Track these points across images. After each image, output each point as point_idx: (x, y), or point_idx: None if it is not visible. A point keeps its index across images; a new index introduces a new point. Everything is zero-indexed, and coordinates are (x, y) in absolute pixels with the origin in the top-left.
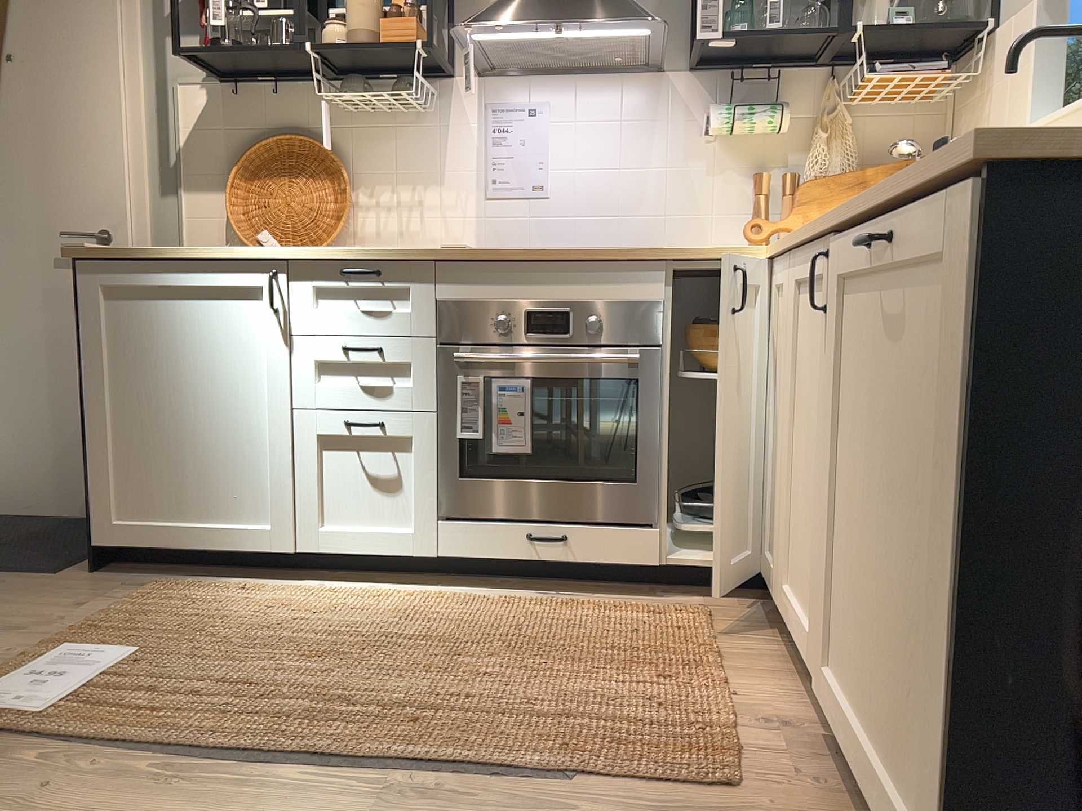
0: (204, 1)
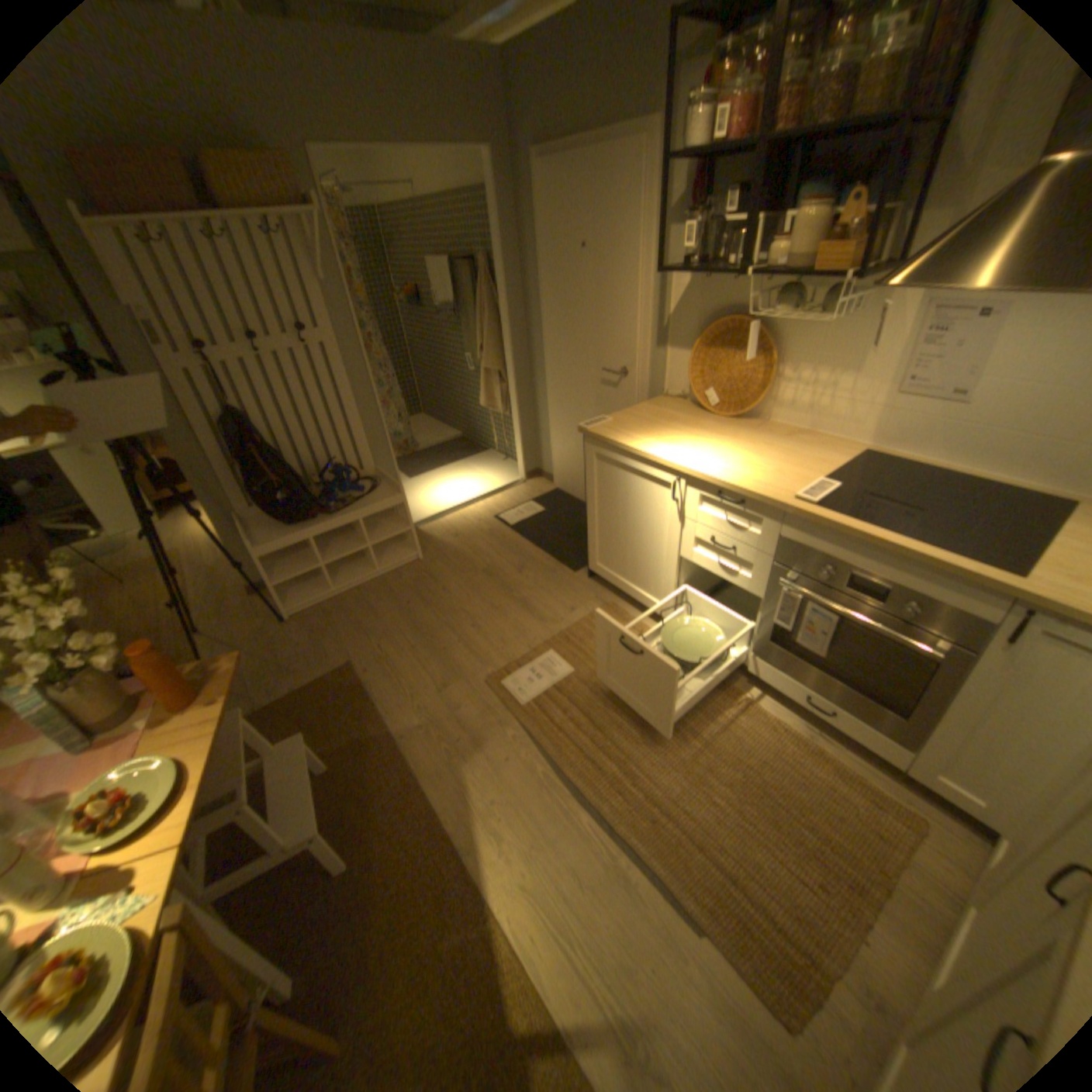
0: (698, 190)
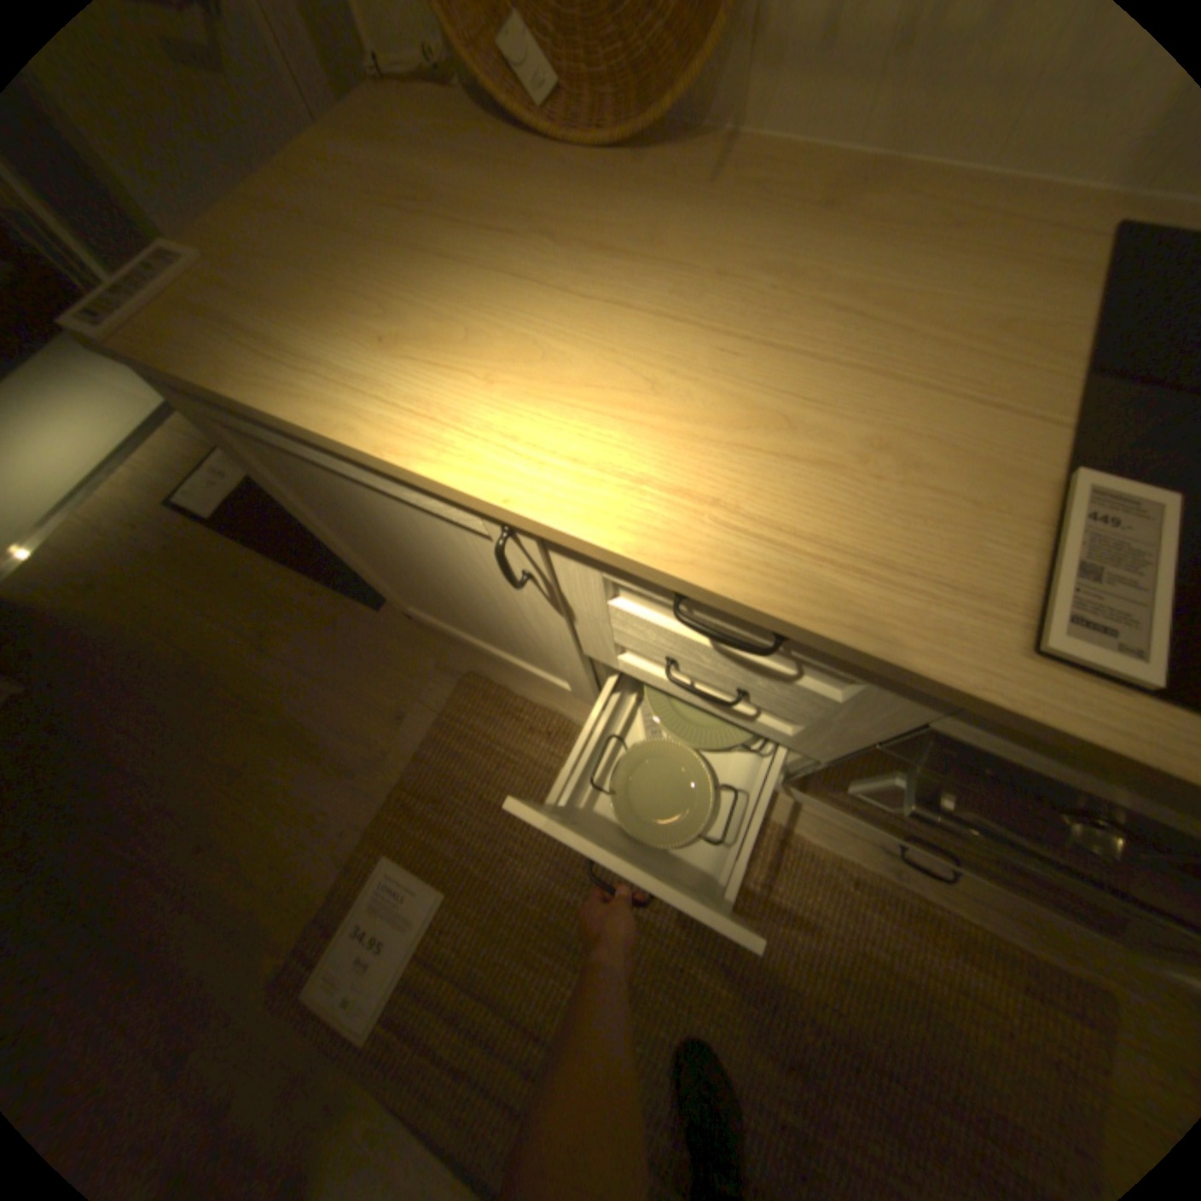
0: None
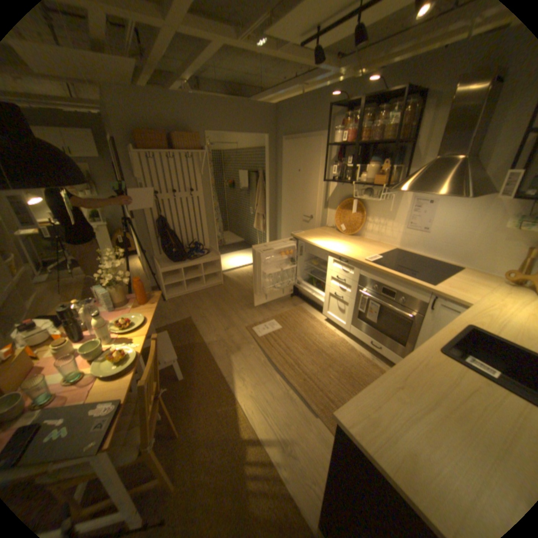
0: (340, 156)
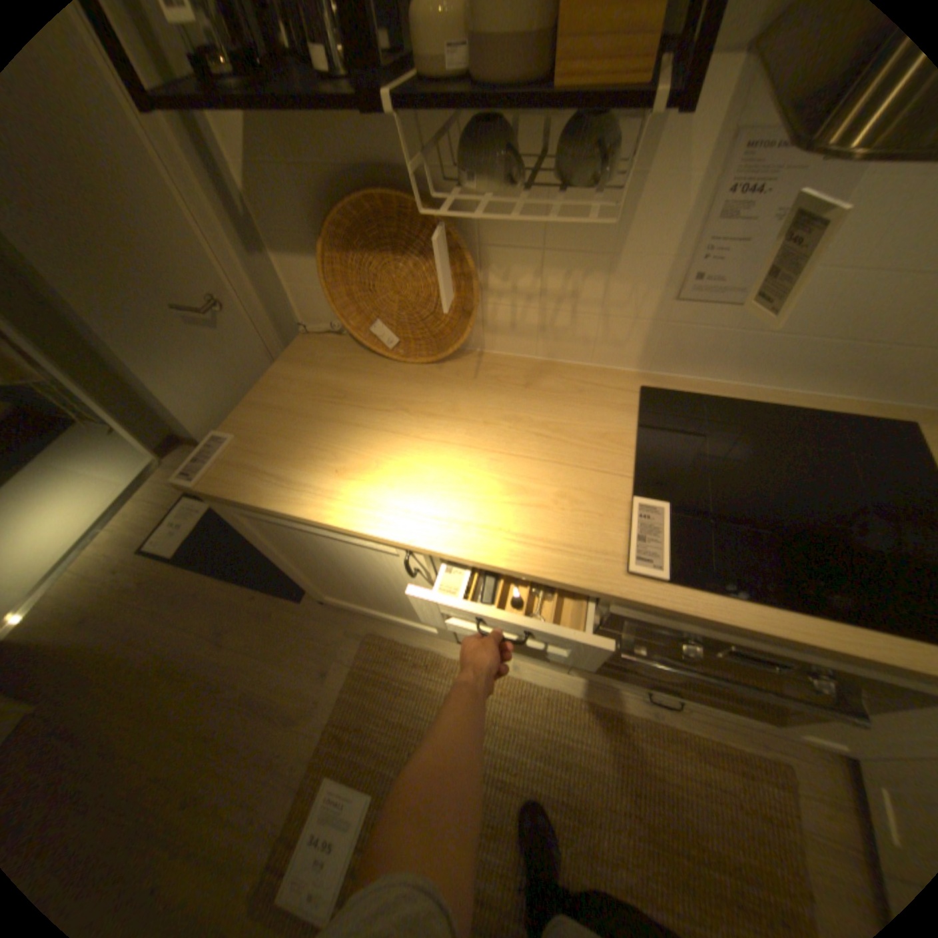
0: None
